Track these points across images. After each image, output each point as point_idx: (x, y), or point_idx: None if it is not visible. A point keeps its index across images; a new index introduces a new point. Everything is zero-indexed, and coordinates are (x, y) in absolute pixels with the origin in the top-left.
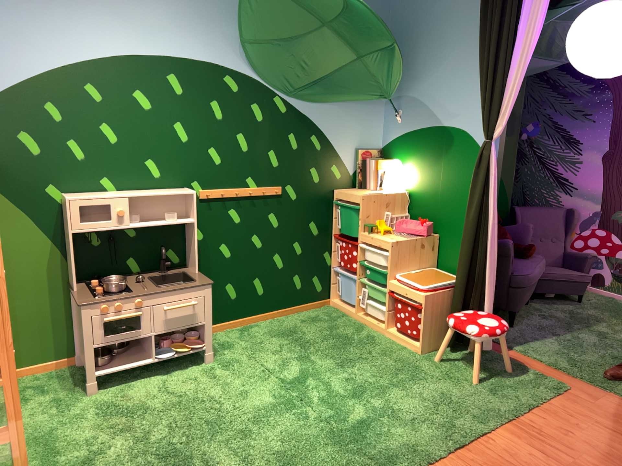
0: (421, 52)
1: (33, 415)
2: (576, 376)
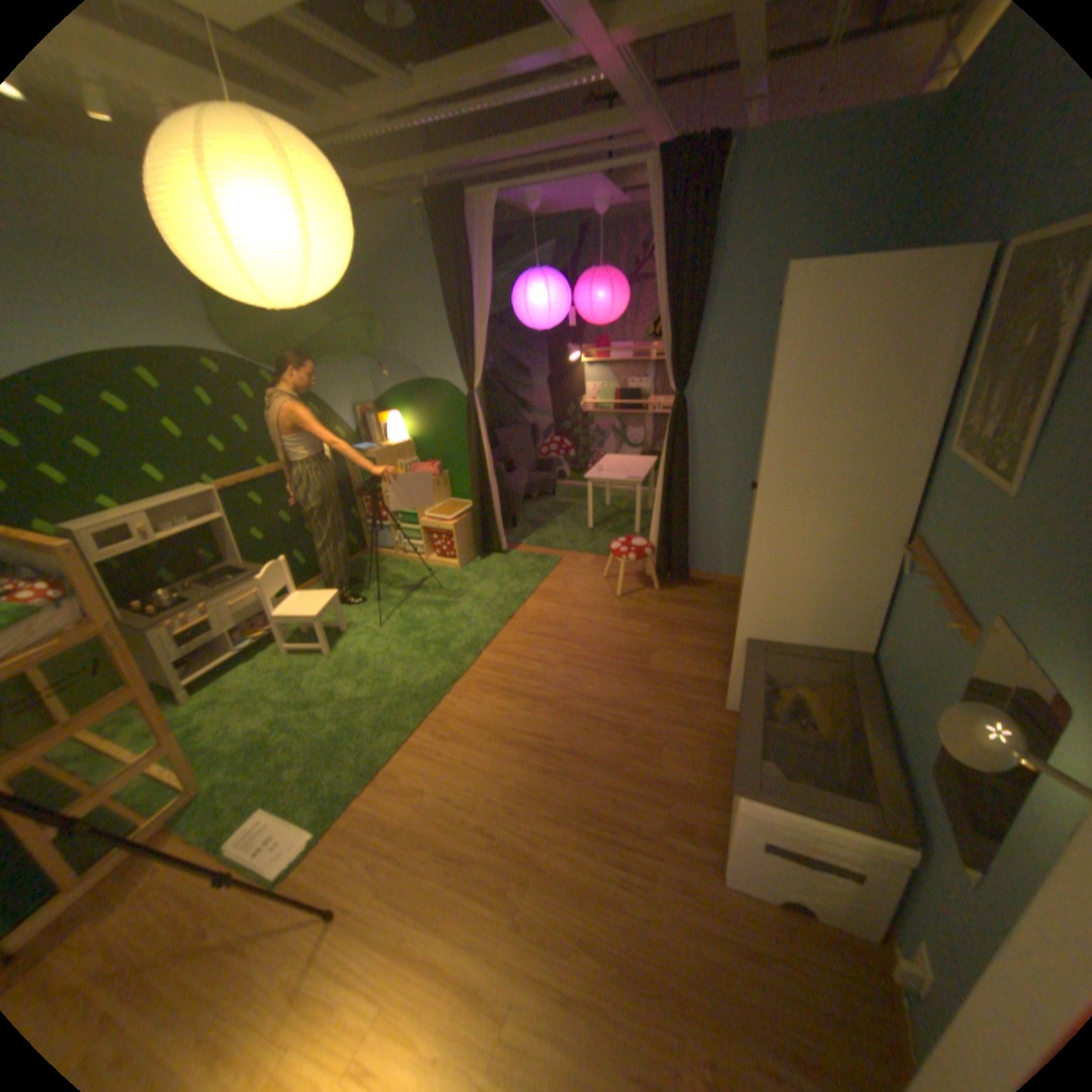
0: (391, 311)
1: (134, 745)
2: (563, 550)
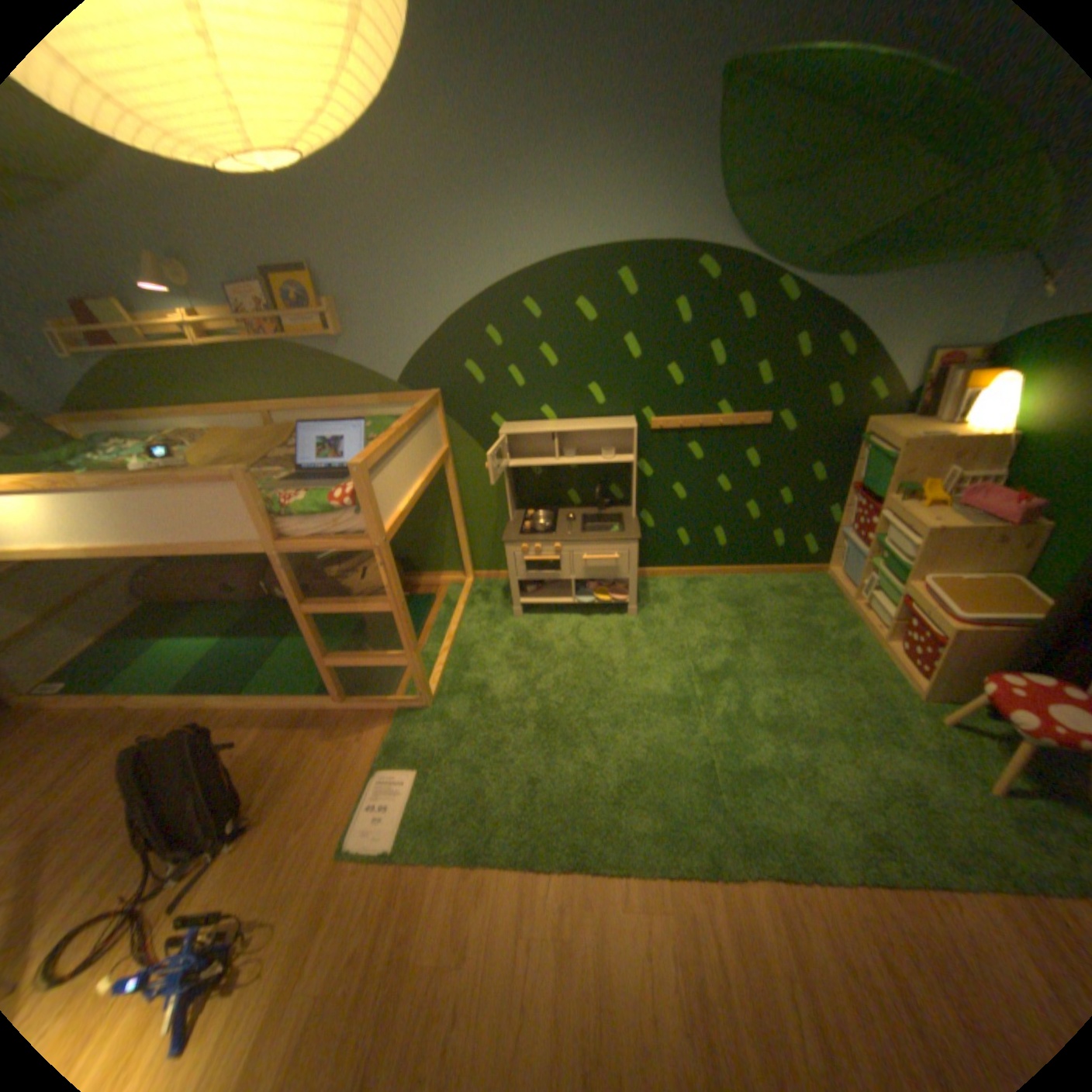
0: None
1: (470, 623)
2: None
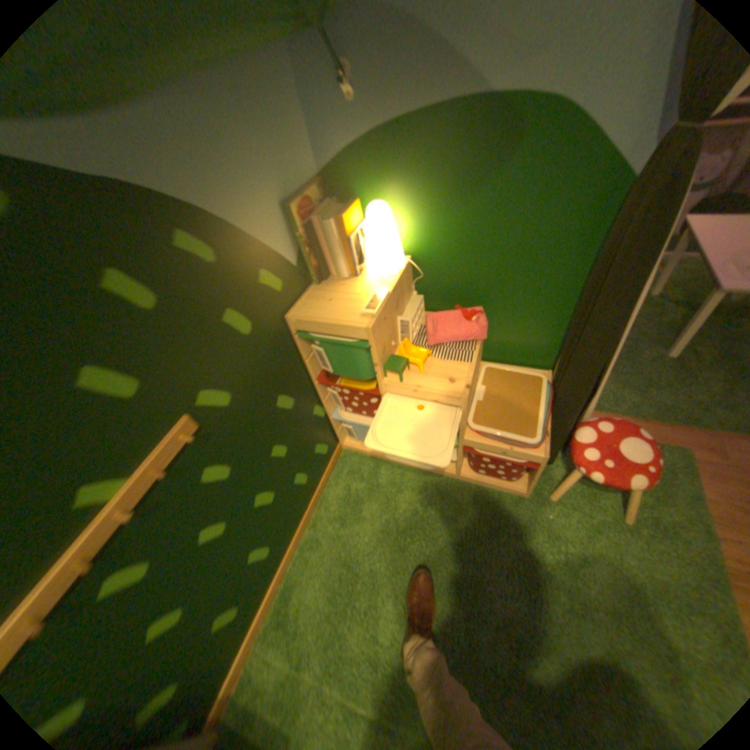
0: None
1: None
2: (673, 422)
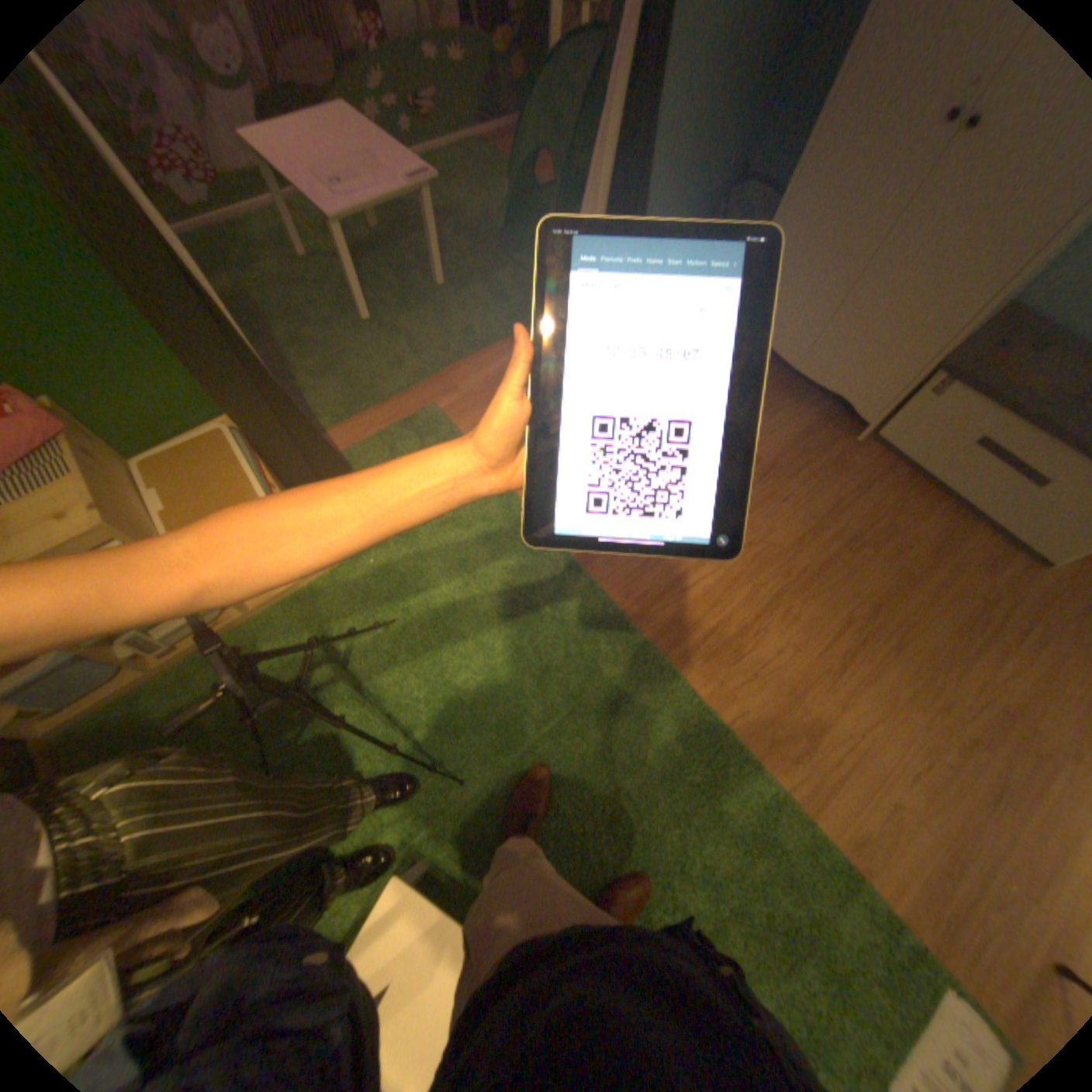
0: None
1: None
2: (407, 386)
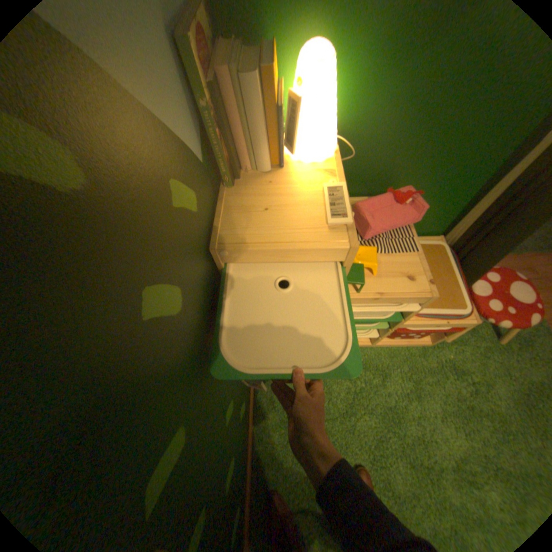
0: None
1: None
2: None
